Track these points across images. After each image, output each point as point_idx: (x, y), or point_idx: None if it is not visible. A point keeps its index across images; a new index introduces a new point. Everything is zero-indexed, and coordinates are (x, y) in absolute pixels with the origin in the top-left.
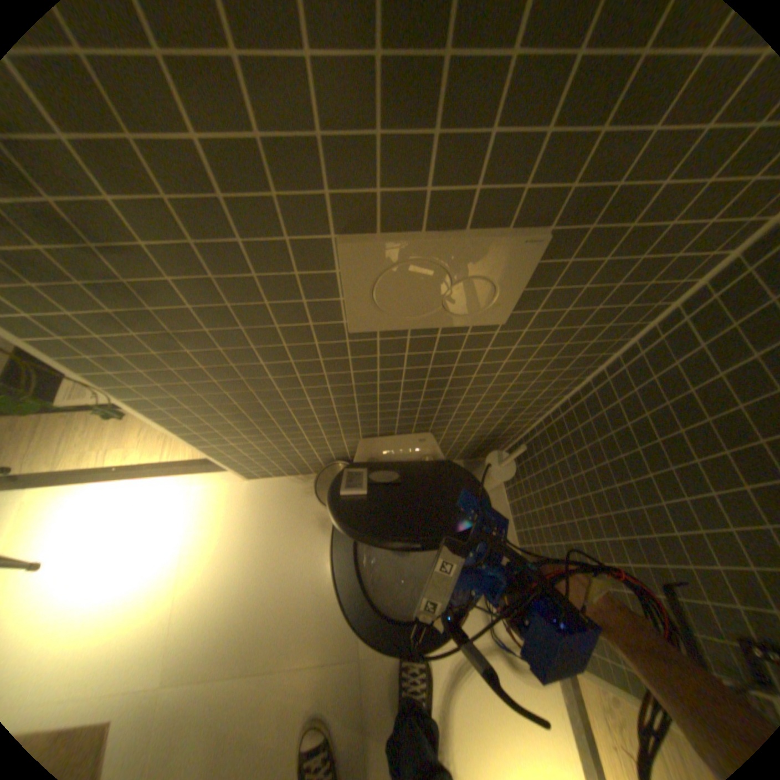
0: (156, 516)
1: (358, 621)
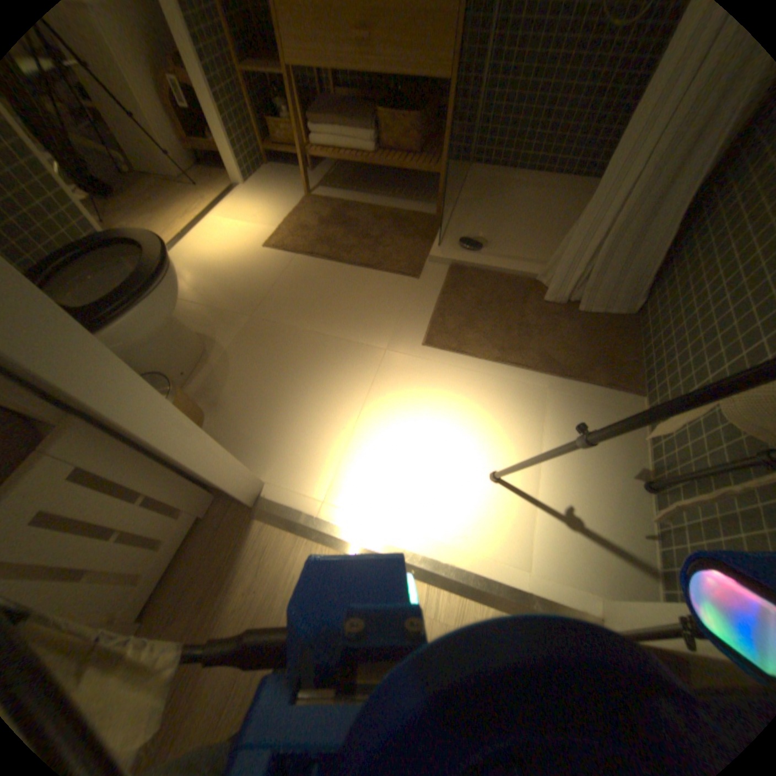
0: (354, 484)
1: (146, 244)
